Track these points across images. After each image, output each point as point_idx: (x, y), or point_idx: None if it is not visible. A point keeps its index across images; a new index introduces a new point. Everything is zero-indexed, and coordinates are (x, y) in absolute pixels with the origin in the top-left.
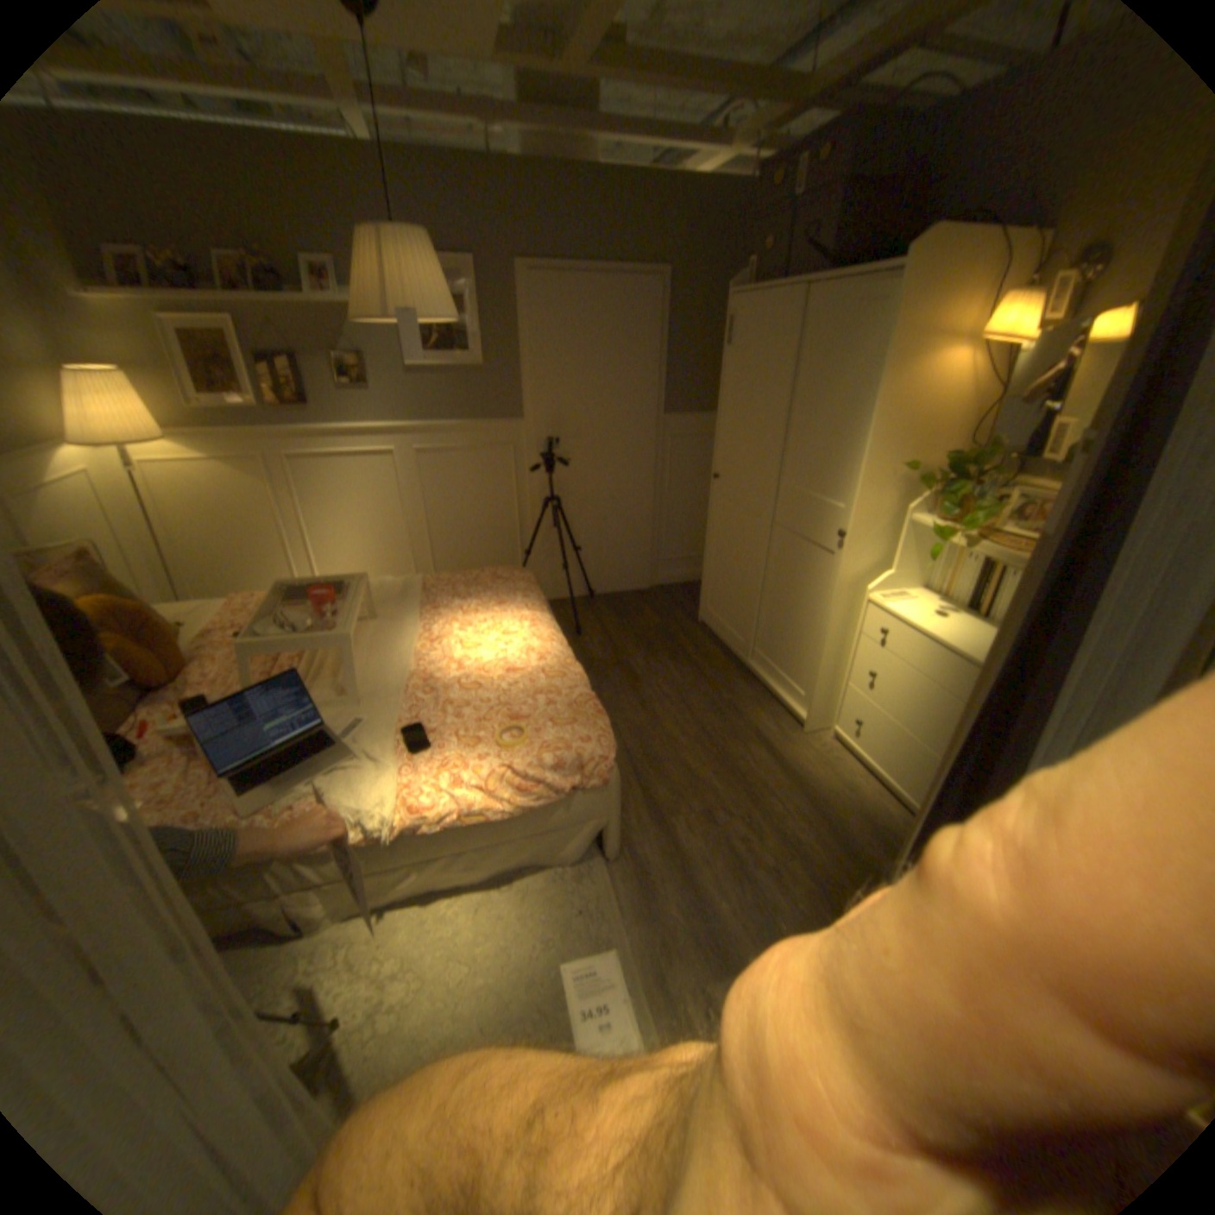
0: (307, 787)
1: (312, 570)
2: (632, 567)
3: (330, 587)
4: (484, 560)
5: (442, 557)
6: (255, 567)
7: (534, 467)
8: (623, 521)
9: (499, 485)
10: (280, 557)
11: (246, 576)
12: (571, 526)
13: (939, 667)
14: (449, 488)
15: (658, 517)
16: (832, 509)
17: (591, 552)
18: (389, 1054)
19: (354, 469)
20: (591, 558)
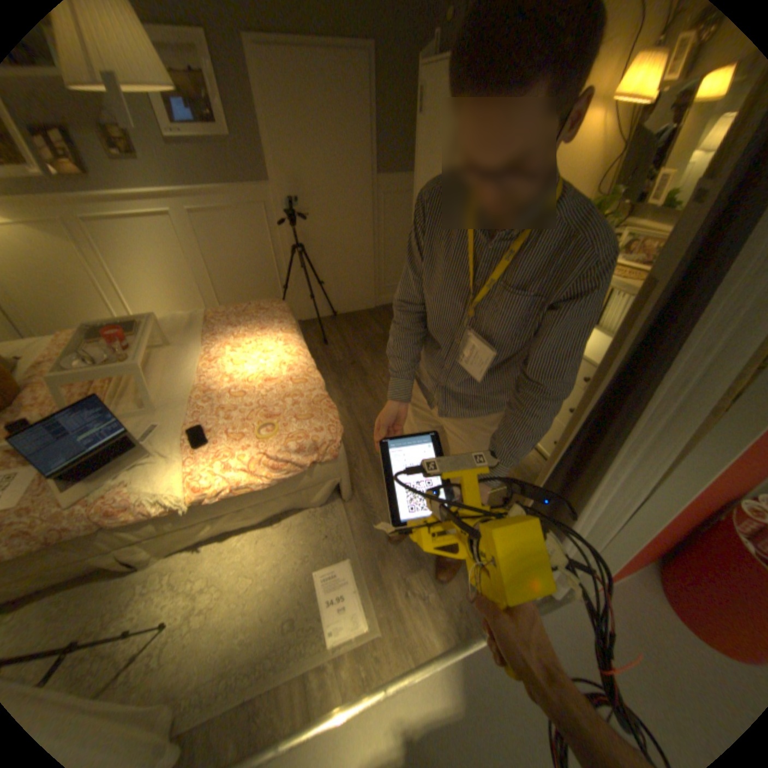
0: (109, 482)
1: (120, 308)
2: (359, 293)
3: (119, 326)
4: (250, 294)
5: (219, 293)
6: (74, 309)
7: (278, 221)
8: (349, 260)
9: (253, 236)
10: (92, 300)
11: (69, 316)
12: (311, 266)
13: None
14: (215, 240)
15: (374, 256)
16: None
17: (328, 284)
18: (197, 642)
19: (135, 227)
20: (328, 289)
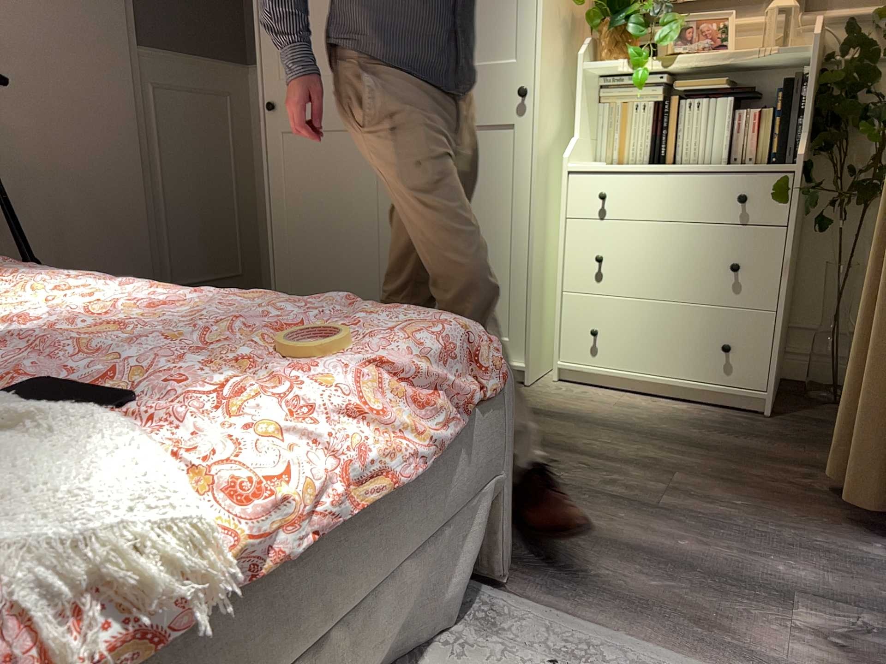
0: None
1: None
2: None
3: None
4: None
5: None
6: None
7: None
8: (95, 219)
9: None
10: None
11: None
12: None
13: (676, 206)
14: None
15: (150, 215)
16: (485, 77)
17: None
18: None
19: None
20: None
